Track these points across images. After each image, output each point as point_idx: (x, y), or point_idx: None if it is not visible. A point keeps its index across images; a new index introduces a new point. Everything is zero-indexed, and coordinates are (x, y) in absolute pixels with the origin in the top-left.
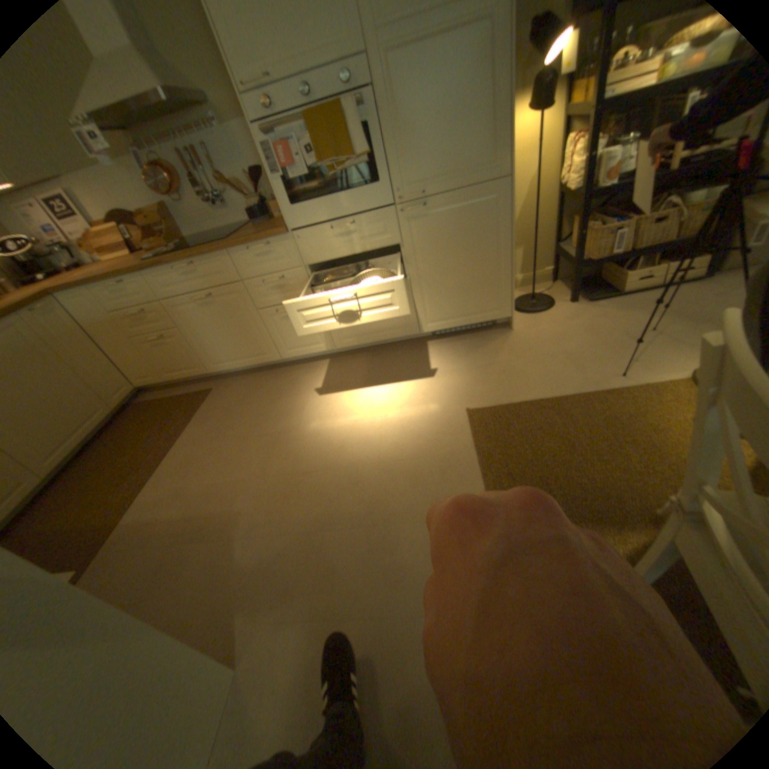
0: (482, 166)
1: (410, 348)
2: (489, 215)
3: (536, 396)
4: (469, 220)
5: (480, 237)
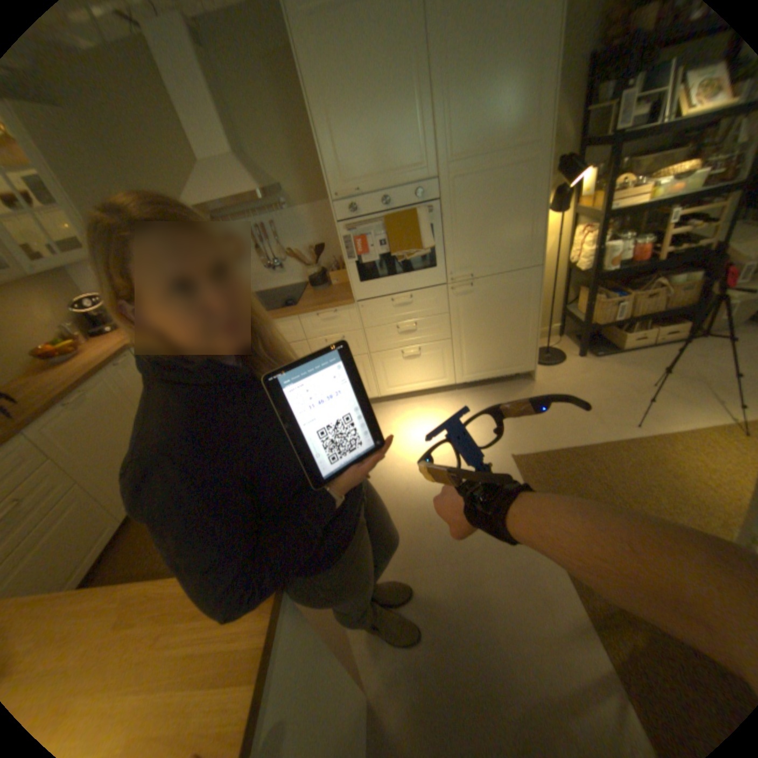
0: (518, 259)
1: (445, 396)
2: (521, 295)
3: (567, 445)
4: (505, 298)
5: (512, 310)
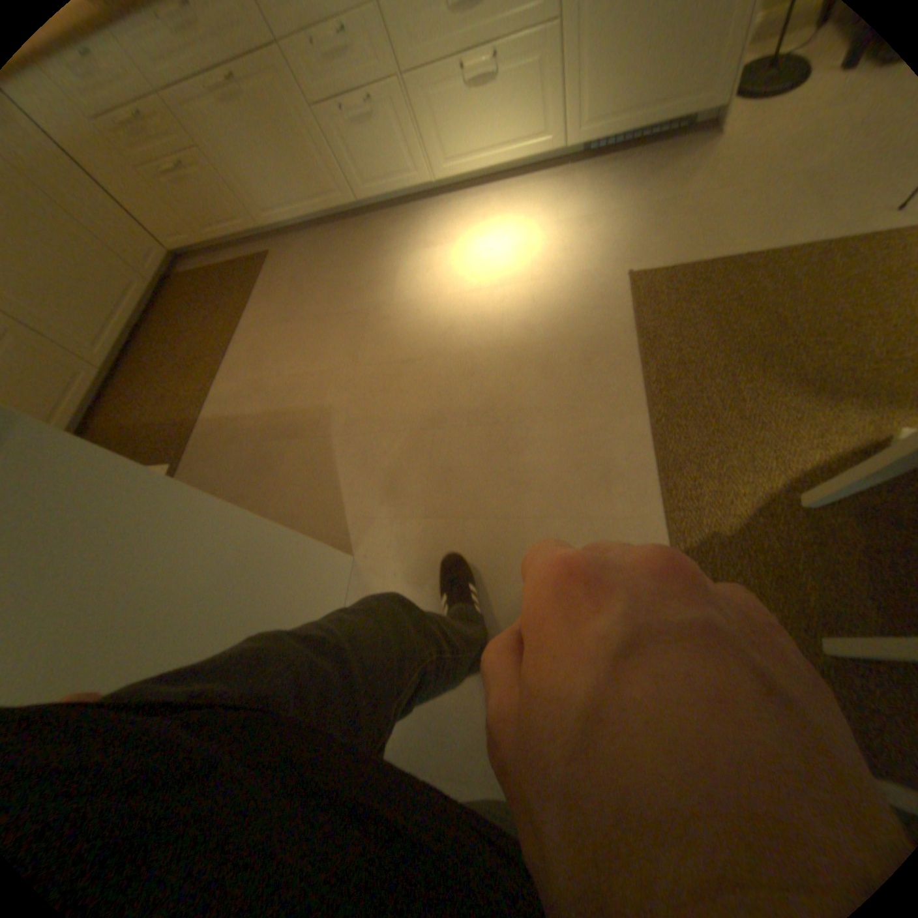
0: None
1: (548, 174)
2: None
3: (741, 247)
4: None
5: None
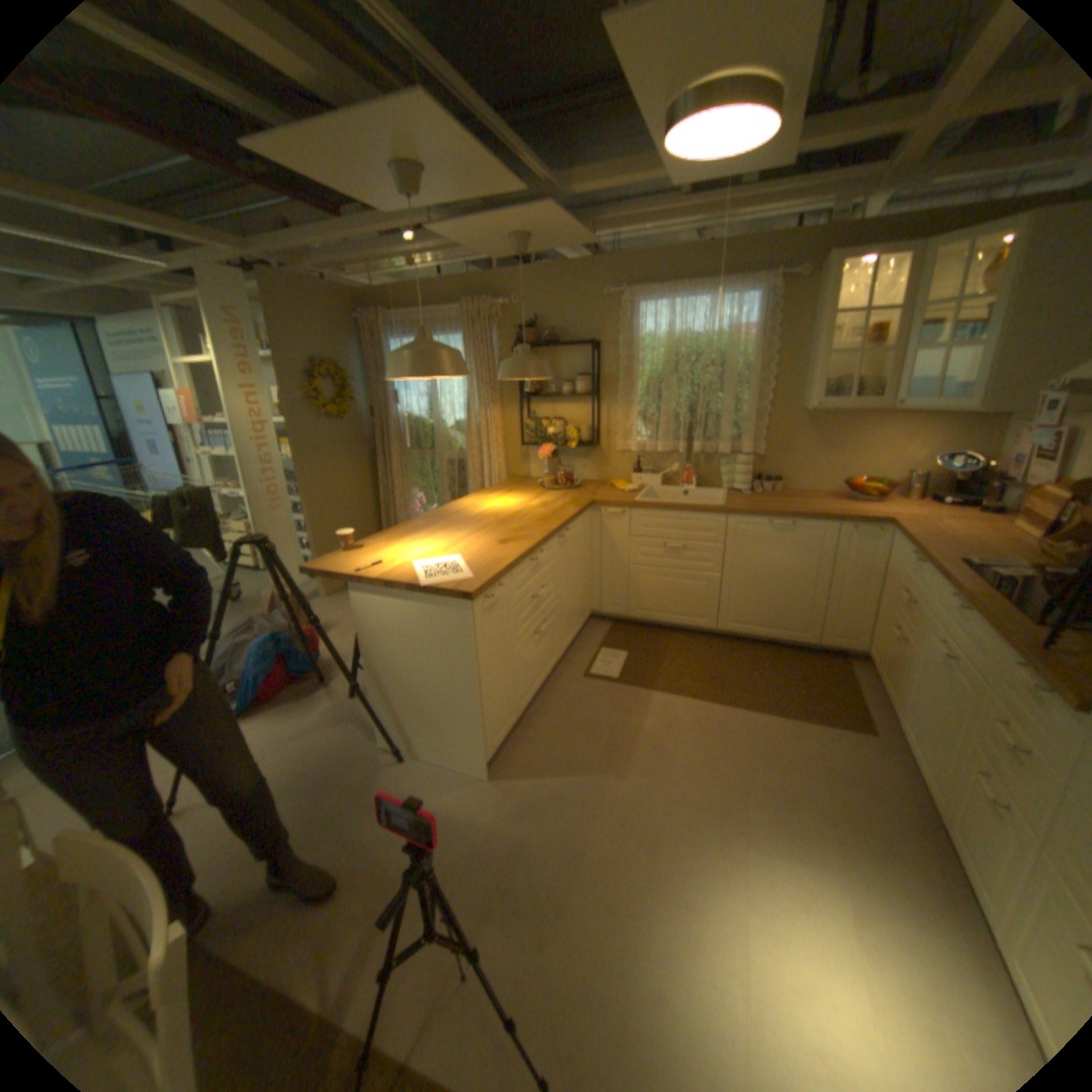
0: None
1: None
2: None
3: None
4: None
5: None
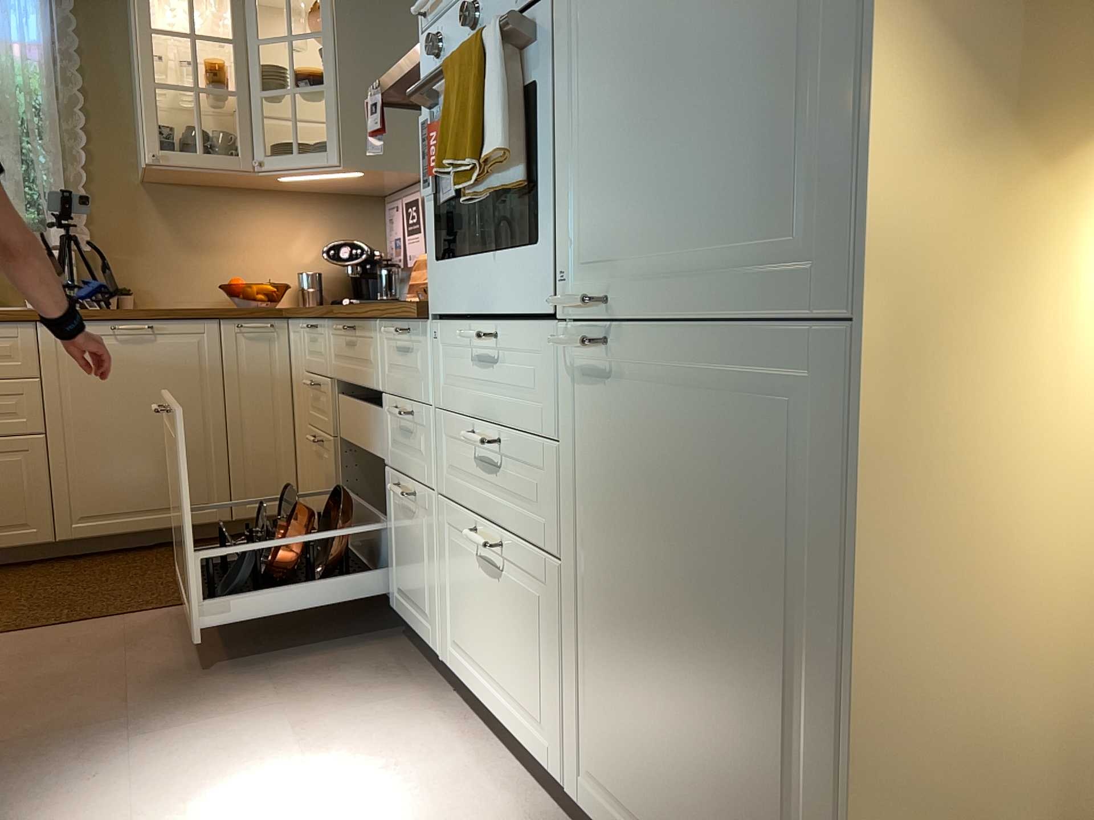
0: (774, 262)
1: None
2: (783, 484)
3: None
4: (720, 468)
5: (748, 562)
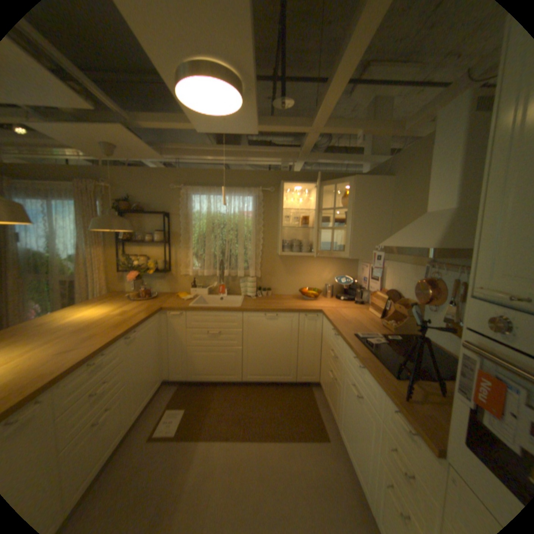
0: None
1: None
2: None
3: None
4: None
5: None
